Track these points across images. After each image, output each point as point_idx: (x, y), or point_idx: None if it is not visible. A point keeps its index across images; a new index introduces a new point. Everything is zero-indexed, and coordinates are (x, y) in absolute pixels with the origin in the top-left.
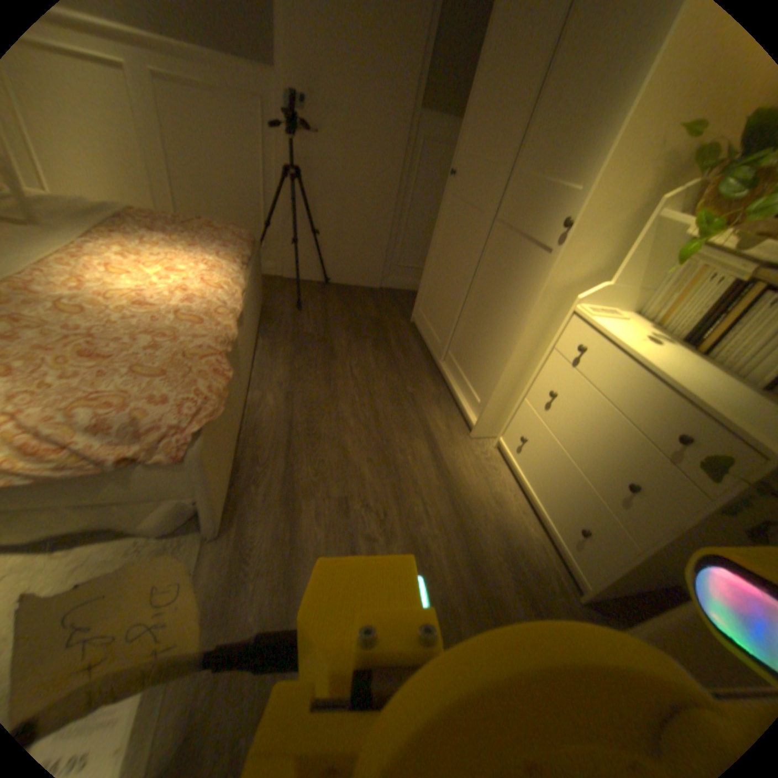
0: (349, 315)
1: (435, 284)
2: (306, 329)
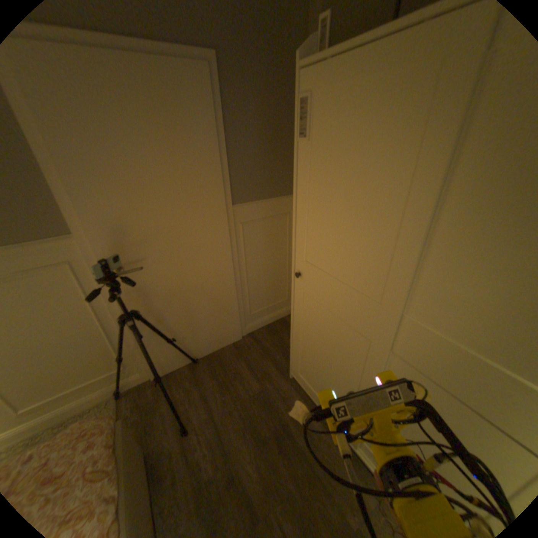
0: (235, 408)
1: (313, 363)
2: (205, 473)
